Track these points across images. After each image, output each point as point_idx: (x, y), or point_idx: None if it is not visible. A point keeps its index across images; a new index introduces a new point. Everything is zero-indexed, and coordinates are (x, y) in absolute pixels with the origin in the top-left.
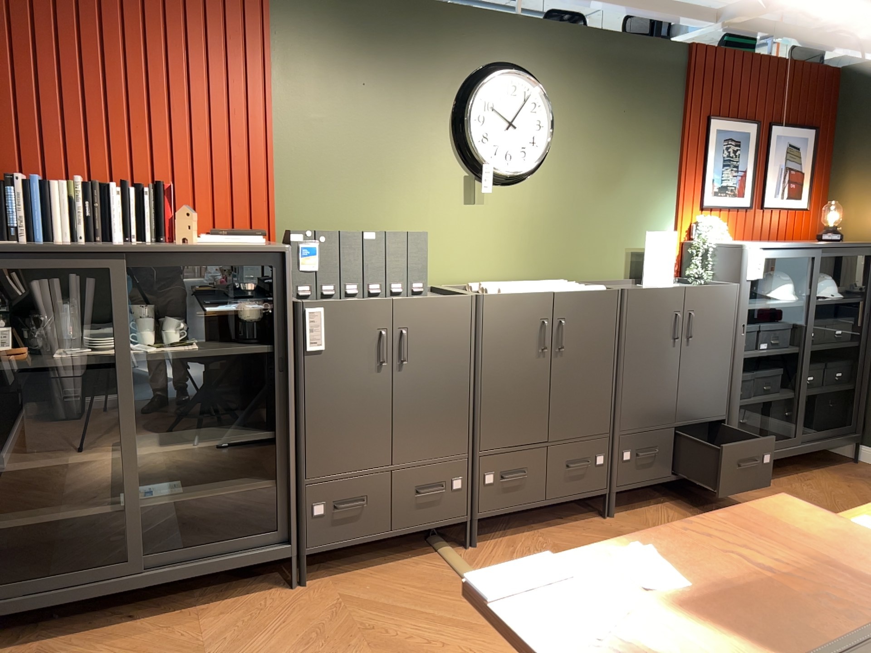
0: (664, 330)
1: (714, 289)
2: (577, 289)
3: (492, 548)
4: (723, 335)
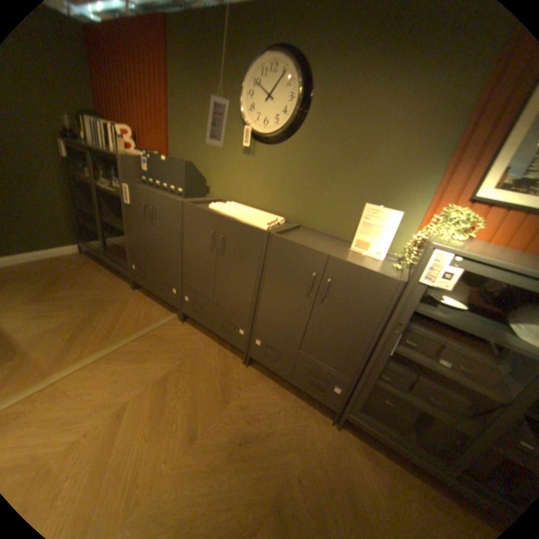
0: (300, 280)
1: (365, 271)
2: (248, 221)
3: (184, 328)
4: (364, 316)
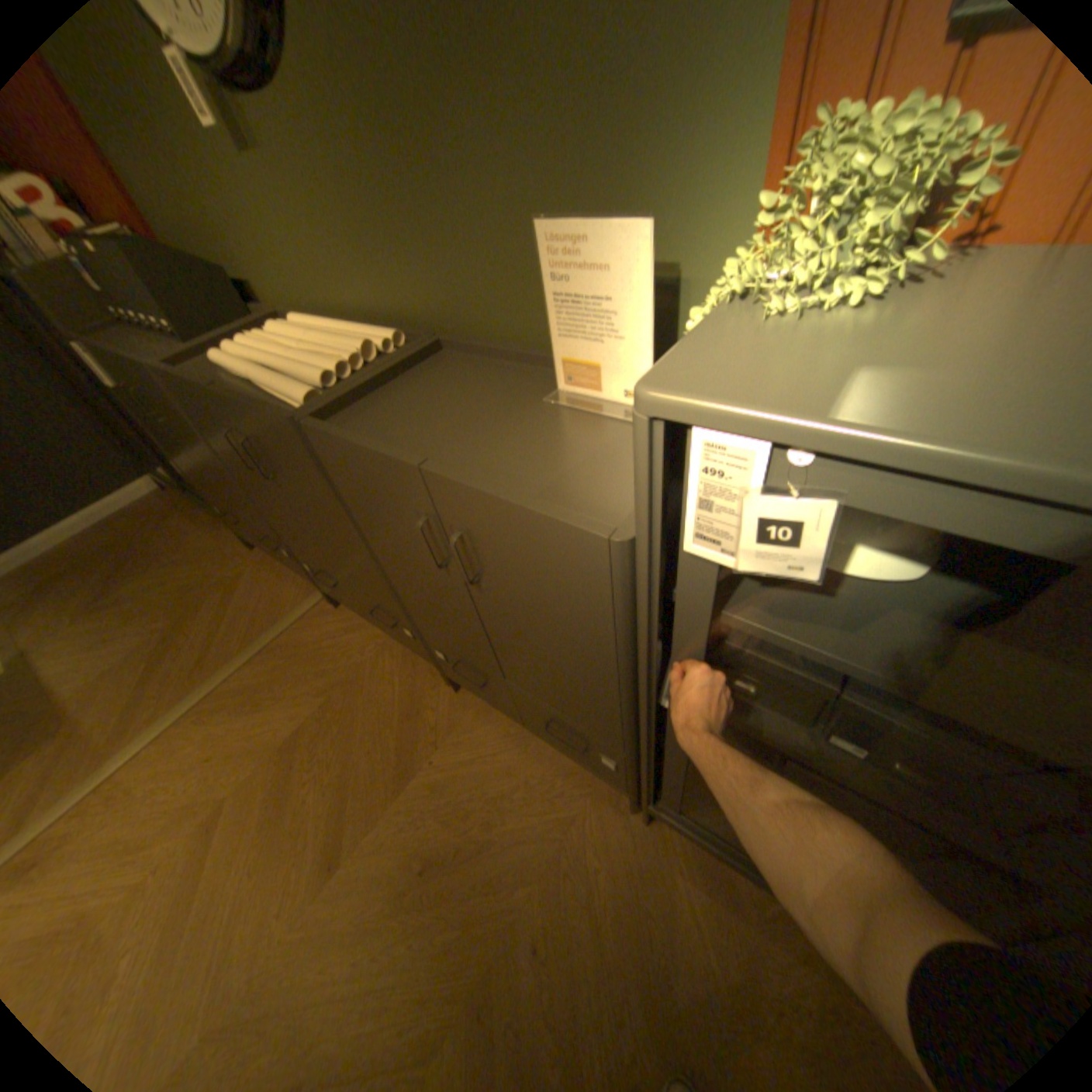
0: (412, 535)
1: (511, 511)
2: (270, 386)
3: (340, 620)
4: (574, 630)
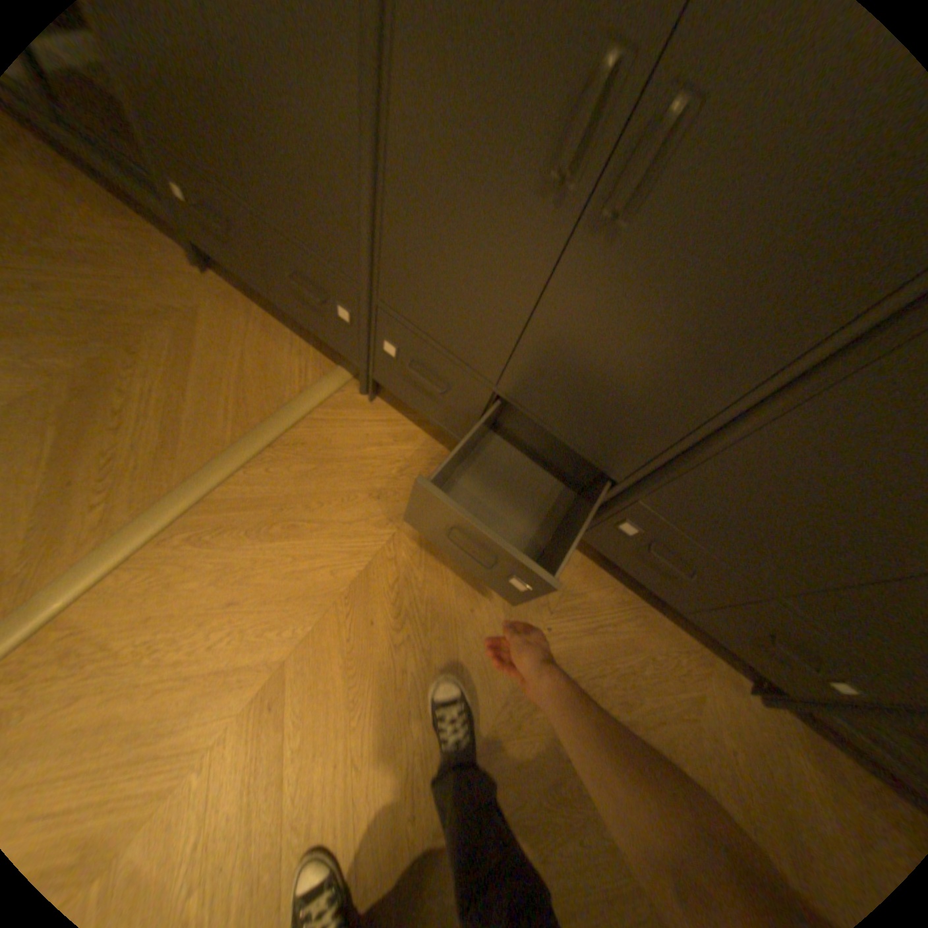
0: None
1: None
2: None
3: (381, 420)
4: None
